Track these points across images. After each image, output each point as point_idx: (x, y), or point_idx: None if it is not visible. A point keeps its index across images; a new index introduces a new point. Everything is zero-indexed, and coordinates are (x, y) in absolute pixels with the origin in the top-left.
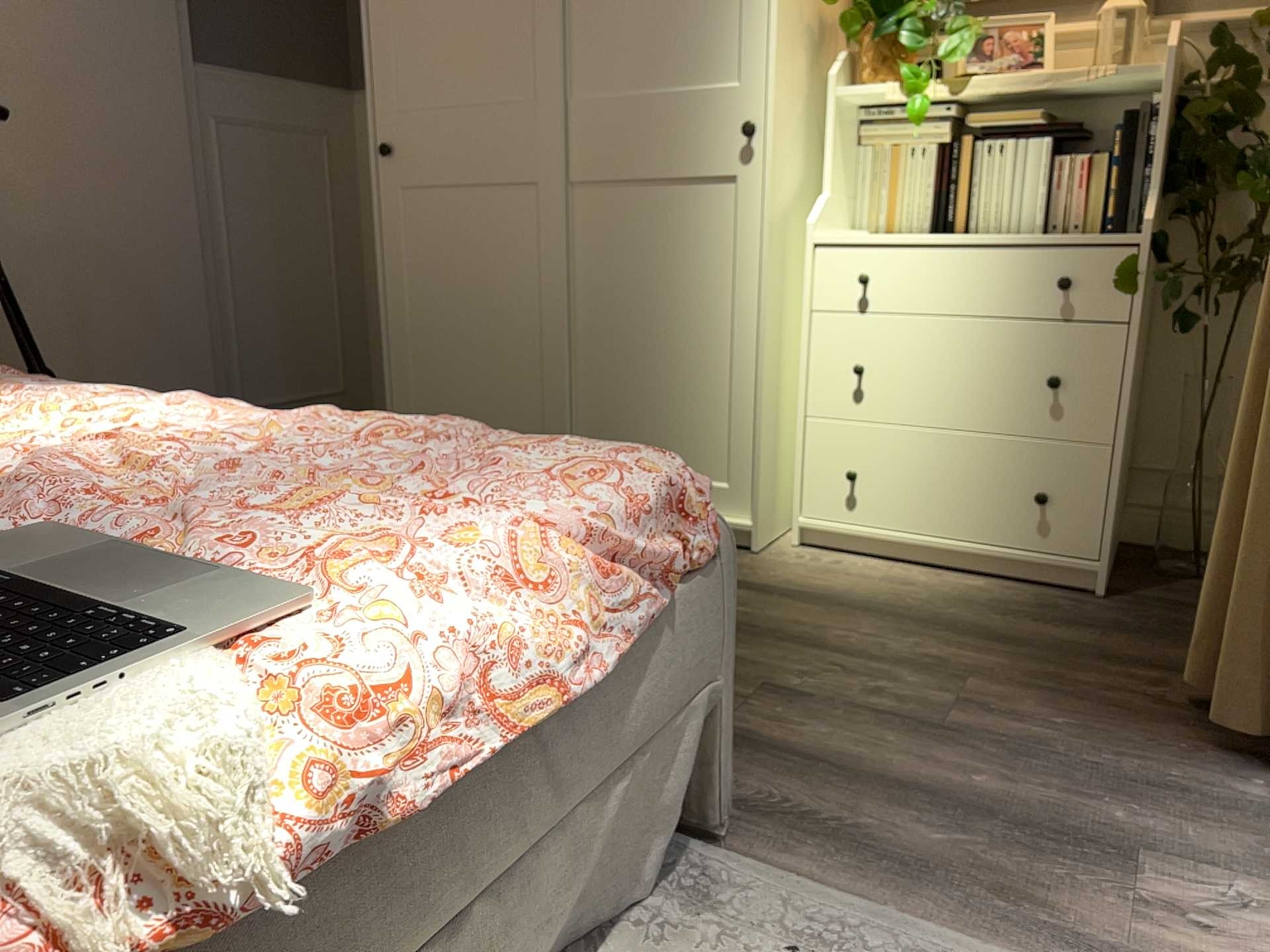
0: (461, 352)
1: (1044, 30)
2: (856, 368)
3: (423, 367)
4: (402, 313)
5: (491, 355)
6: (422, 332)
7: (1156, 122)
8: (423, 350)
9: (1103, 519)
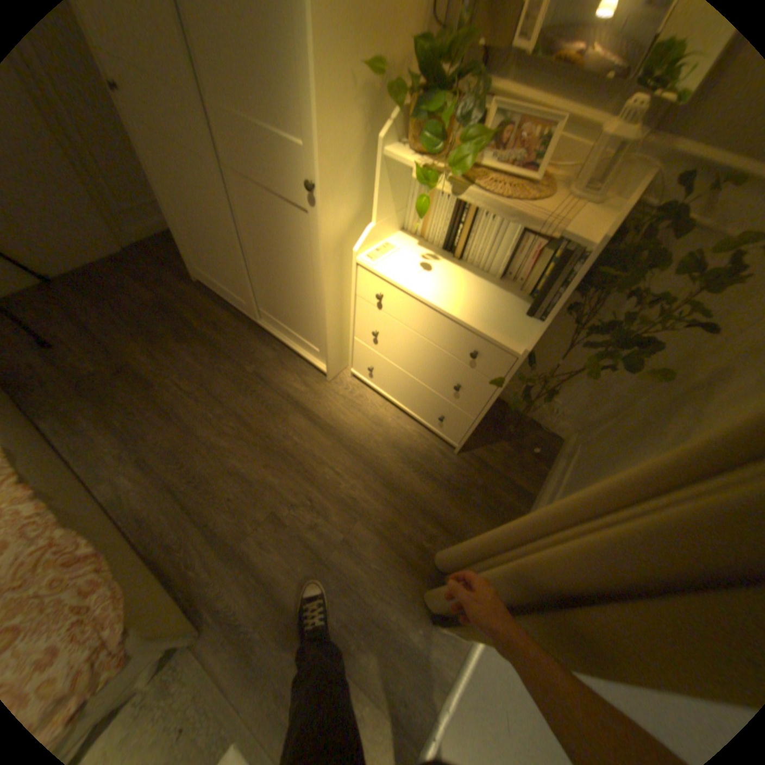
0: (199, 236)
1: (555, 130)
2: (373, 333)
3: (186, 234)
4: (166, 201)
5: (212, 245)
6: (179, 216)
7: (581, 263)
8: (182, 225)
9: (463, 435)
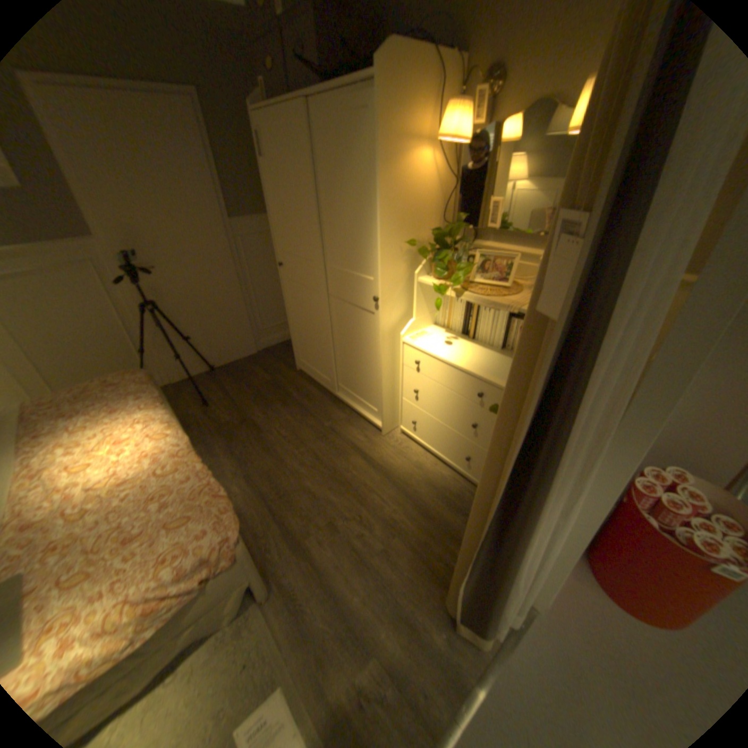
0: (308, 337)
1: (514, 261)
2: (414, 390)
3: (300, 337)
4: (292, 318)
5: (315, 341)
6: (298, 326)
7: None
8: (299, 331)
9: None
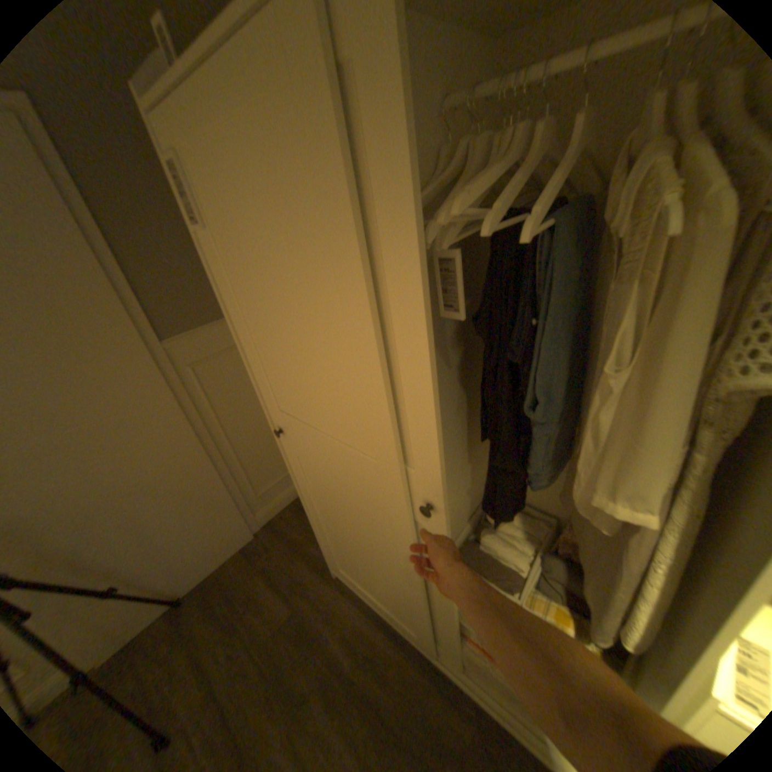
0: (353, 554)
1: None
2: None
3: (333, 543)
4: (314, 513)
5: (372, 569)
6: (328, 528)
7: None
8: (331, 535)
9: None
